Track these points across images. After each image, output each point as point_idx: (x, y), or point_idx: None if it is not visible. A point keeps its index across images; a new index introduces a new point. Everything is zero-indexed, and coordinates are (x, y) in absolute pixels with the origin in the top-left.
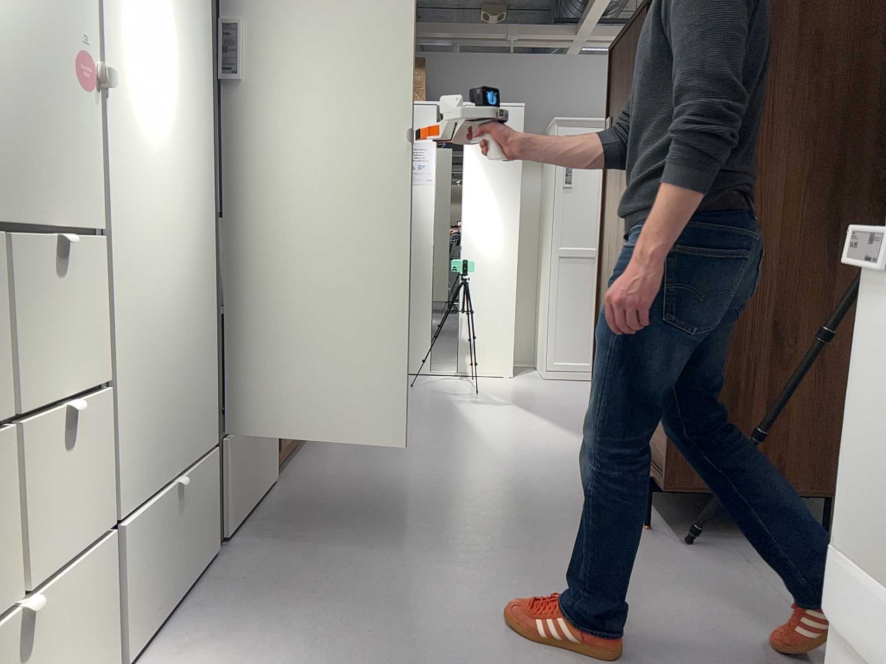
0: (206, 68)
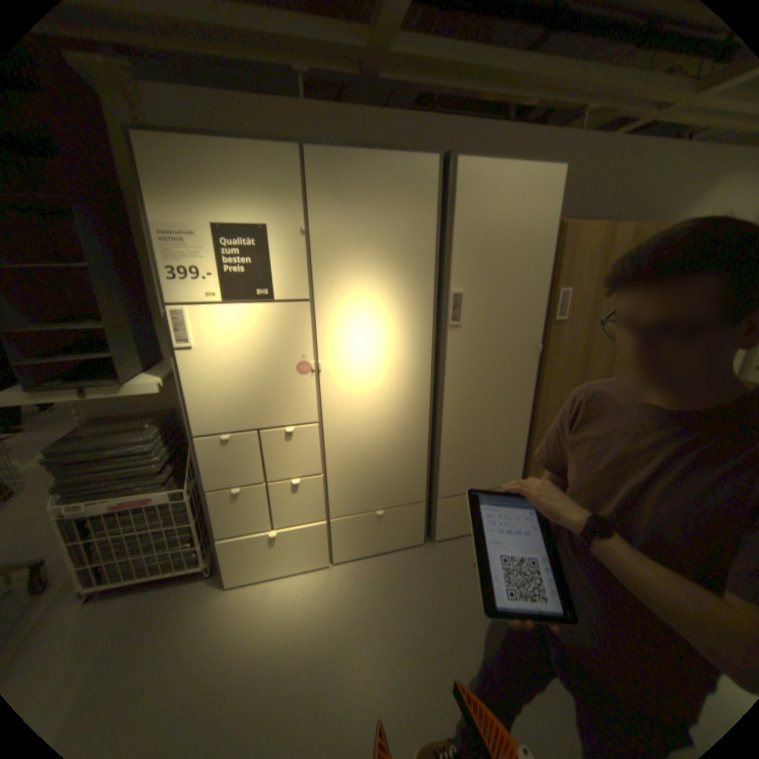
0: (432, 323)
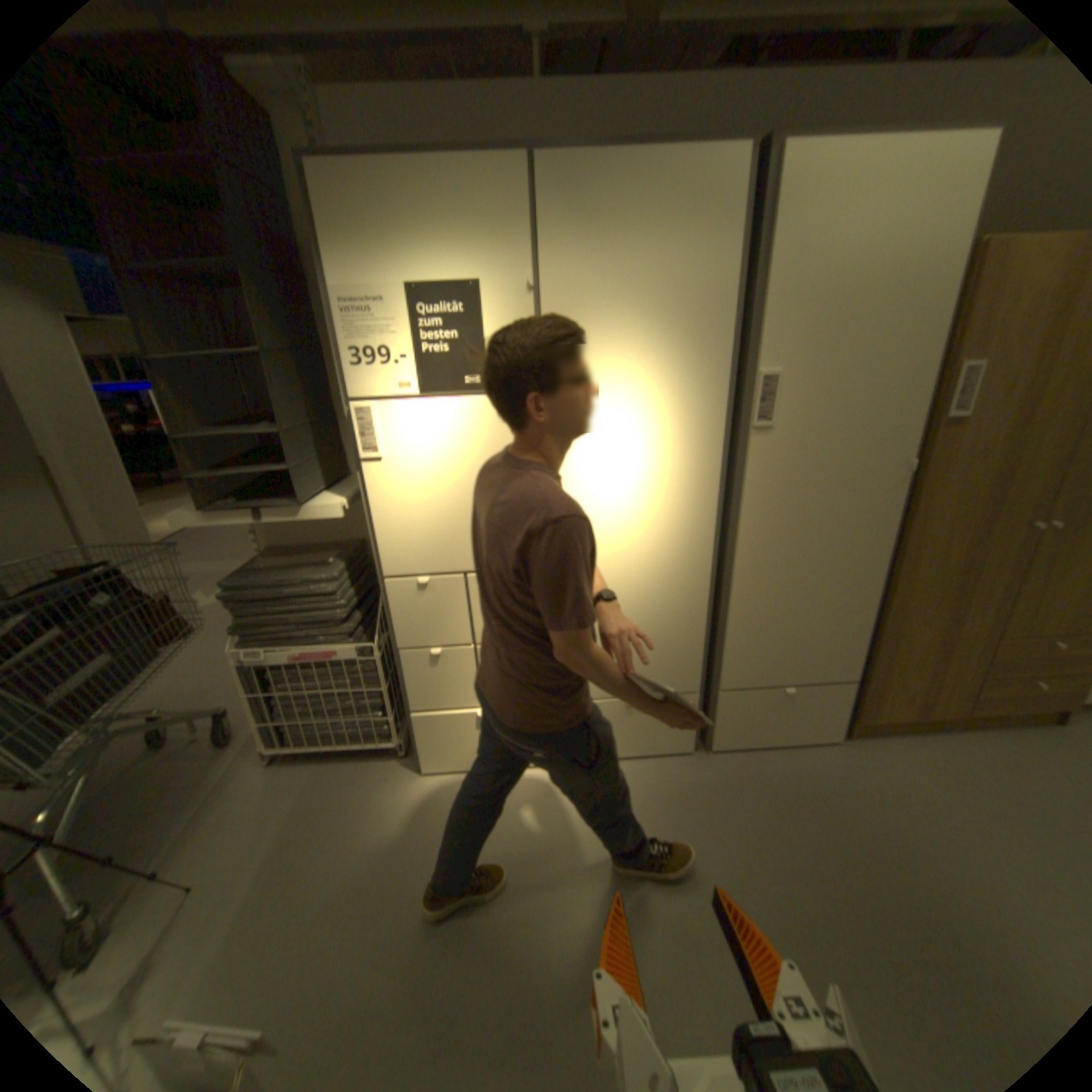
0: (726, 424)
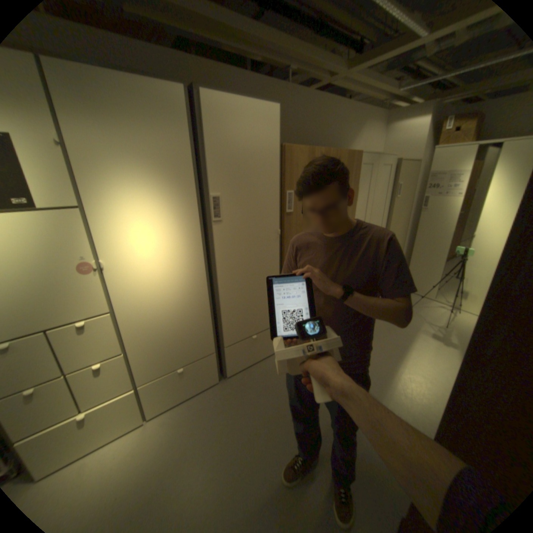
0: (200, 221)
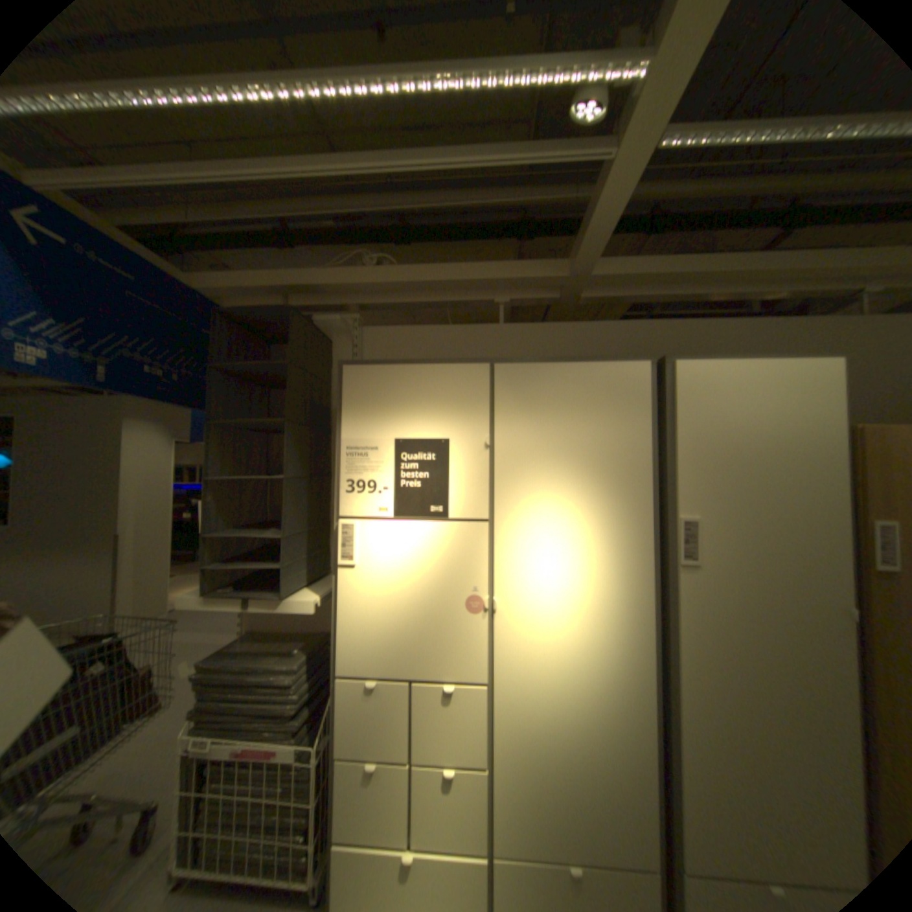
0: (655, 560)
